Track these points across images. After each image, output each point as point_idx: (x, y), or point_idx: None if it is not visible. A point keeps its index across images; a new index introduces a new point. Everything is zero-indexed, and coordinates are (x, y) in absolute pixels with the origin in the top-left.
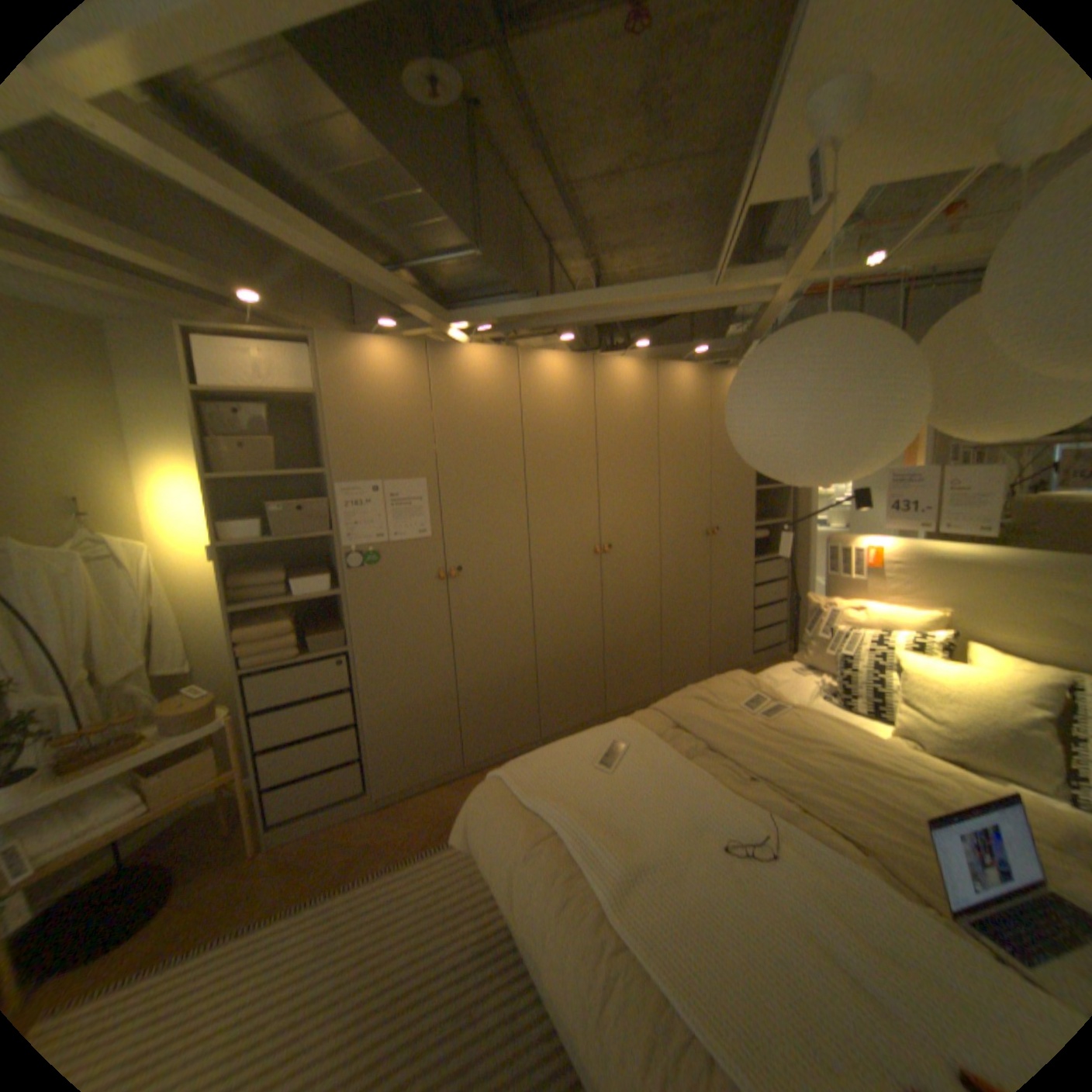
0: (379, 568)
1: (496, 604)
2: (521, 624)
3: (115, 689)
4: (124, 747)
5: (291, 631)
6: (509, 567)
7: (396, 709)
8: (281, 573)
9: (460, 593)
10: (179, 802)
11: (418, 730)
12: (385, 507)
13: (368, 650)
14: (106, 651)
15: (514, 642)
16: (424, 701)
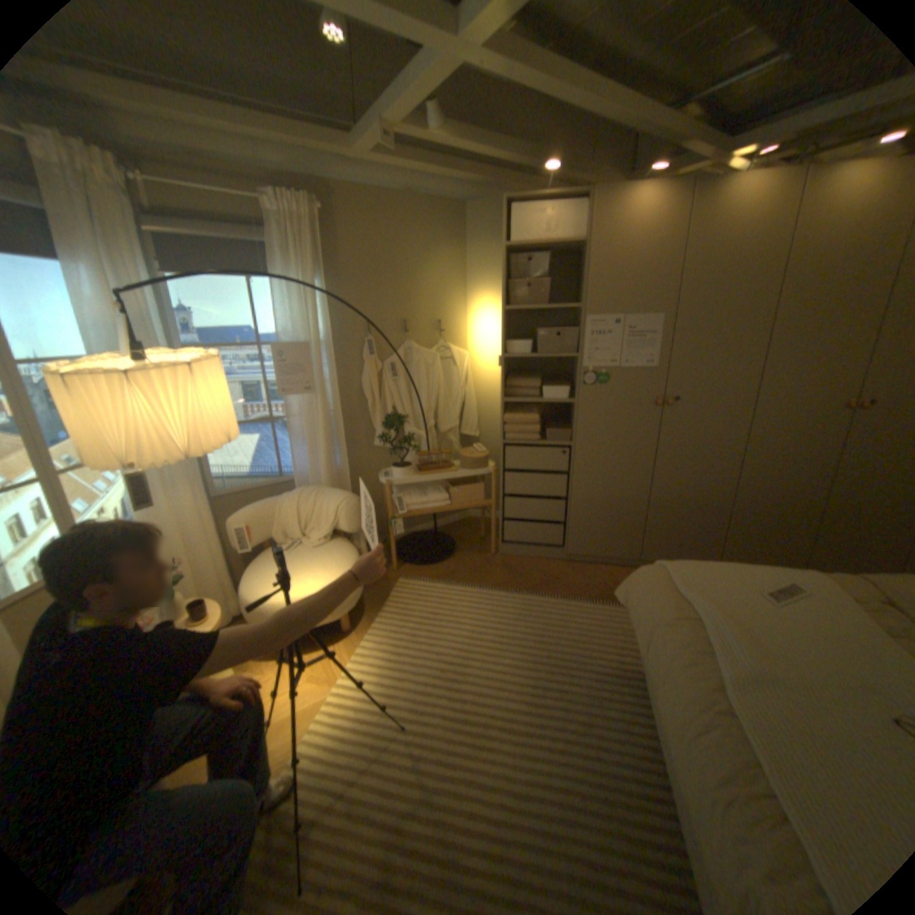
0: (606, 388)
1: (705, 437)
2: (727, 461)
3: (444, 436)
4: (444, 467)
5: (537, 424)
6: (730, 405)
7: (597, 498)
8: (537, 381)
9: (672, 420)
10: (464, 506)
11: (610, 519)
12: (622, 337)
13: (585, 448)
14: (443, 413)
15: (716, 476)
16: (620, 499)
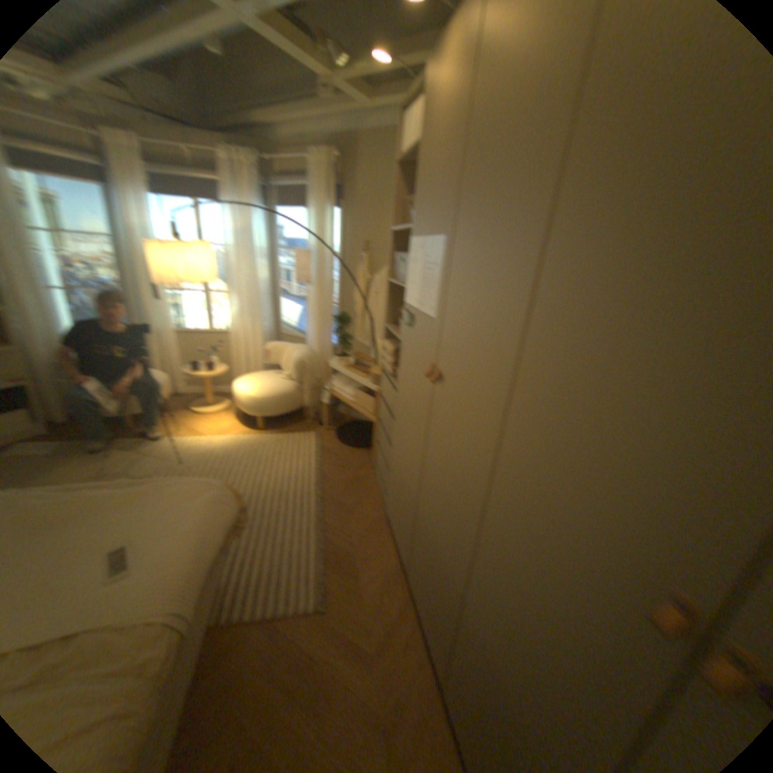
0: (410, 334)
1: (451, 459)
2: (463, 524)
3: None
4: (361, 371)
5: None
6: (474, 422)
7: (397, 466)
8: None
9: (435, 408)
10: (357, 409)
11: (399, 499)
12: (421, 268)
13: (397, 401)
14: None
15: (452, 536)
16: (404, 482)
